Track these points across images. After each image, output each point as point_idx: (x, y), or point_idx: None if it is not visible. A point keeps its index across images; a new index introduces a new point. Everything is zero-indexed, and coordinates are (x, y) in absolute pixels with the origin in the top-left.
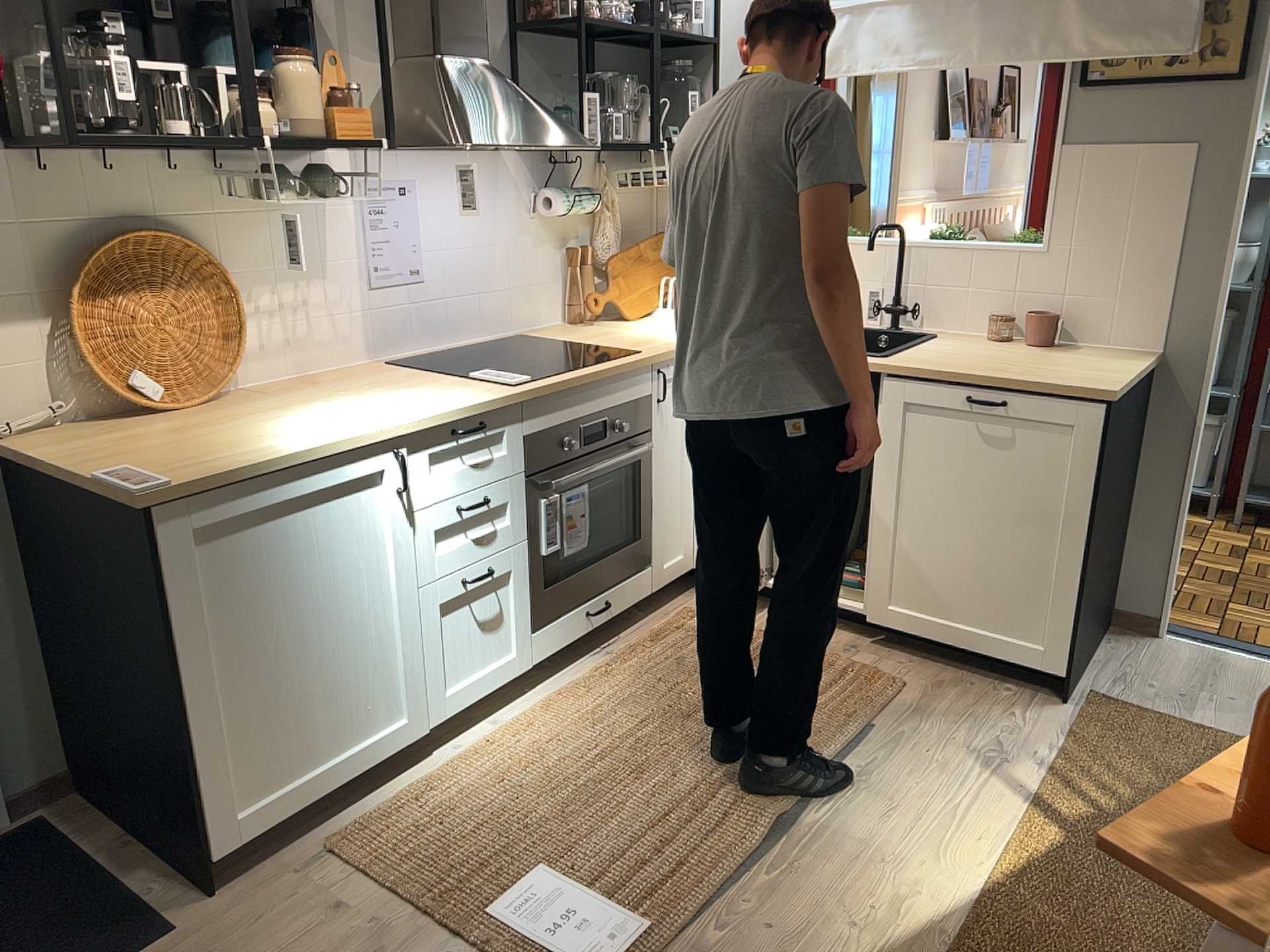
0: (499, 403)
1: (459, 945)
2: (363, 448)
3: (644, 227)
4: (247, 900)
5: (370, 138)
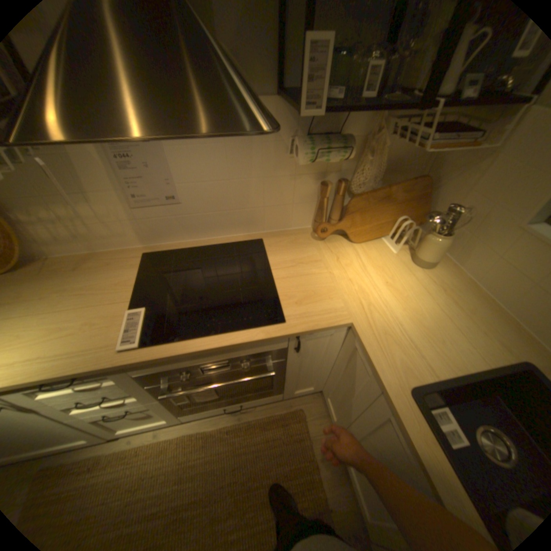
0: (82, 374)
1: None
2: None
3: (418, 162)
4: None
5: None
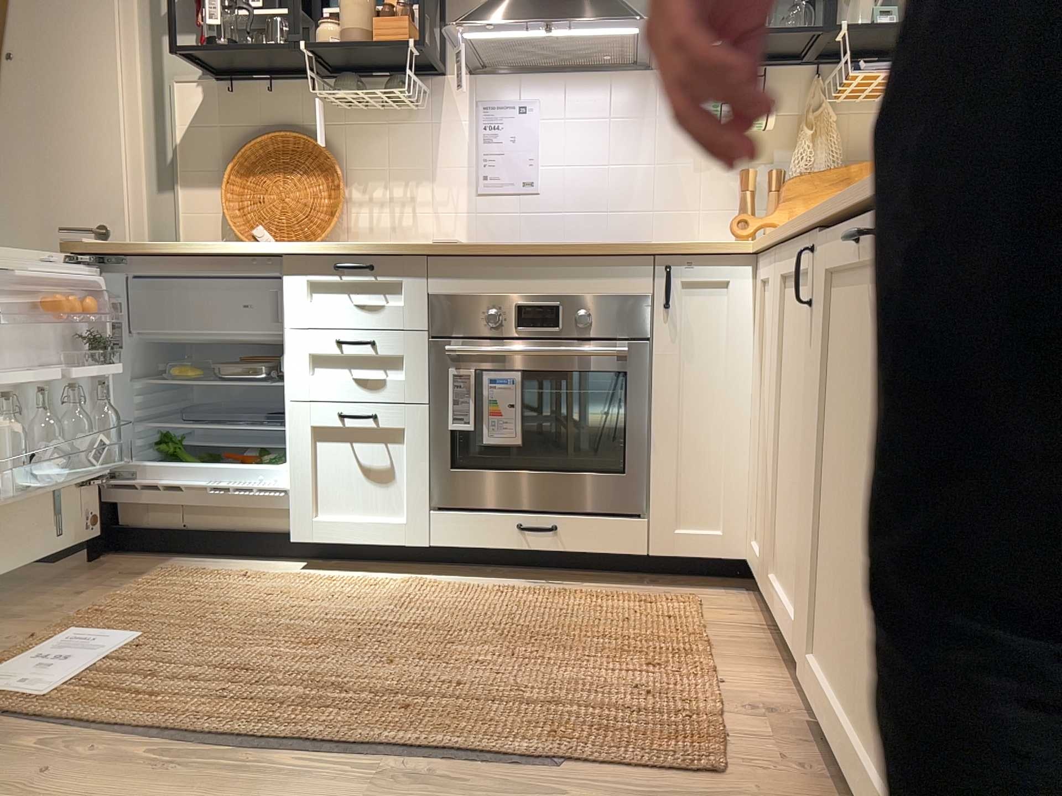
0: (388, 250)
1: (27, 642)
2: (235, 256)
3: None
4: (85, 571)
5: (404, 41)
